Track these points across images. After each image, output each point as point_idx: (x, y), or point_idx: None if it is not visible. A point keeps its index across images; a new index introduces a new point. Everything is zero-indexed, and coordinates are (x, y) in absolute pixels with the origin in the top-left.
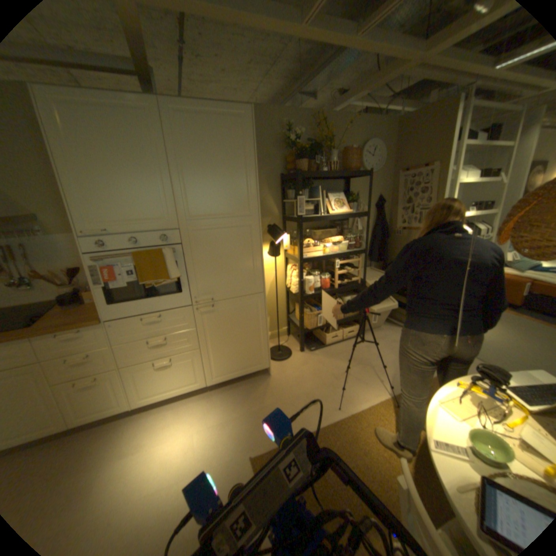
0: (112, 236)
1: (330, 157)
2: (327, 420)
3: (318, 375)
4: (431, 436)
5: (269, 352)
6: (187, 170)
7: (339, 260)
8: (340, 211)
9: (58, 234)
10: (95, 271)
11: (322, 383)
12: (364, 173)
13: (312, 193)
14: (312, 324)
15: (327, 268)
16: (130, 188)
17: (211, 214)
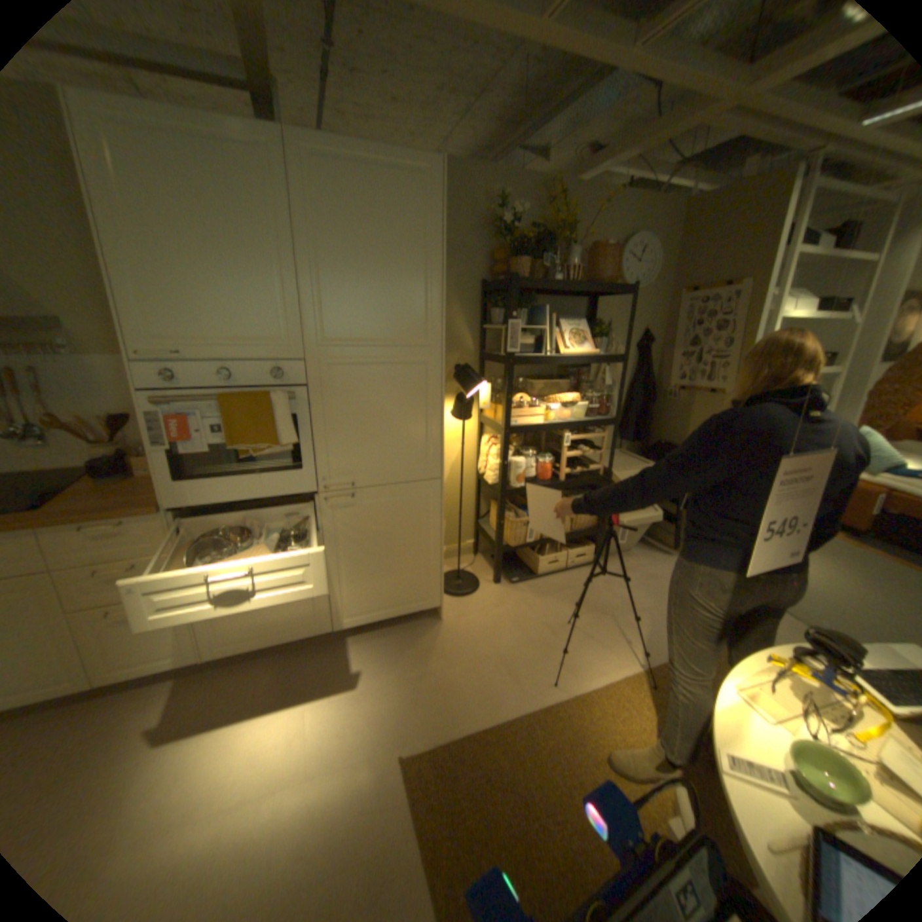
0: (188, 364)
1: (568, 257)
2: (534, 701)
3: (522, 625)
4: (721, 745)
5: (442, 580)
6: (325, 260)
7: (570, 433)
8: (578, 350)
9: (96, 355)
10: (155, 421)
11: (528, 639)
12: (622, 289)
13: (534, 317)
14: (518, 539)
15: (549, 445)
16: (225, 283)
17: (360, 339)
